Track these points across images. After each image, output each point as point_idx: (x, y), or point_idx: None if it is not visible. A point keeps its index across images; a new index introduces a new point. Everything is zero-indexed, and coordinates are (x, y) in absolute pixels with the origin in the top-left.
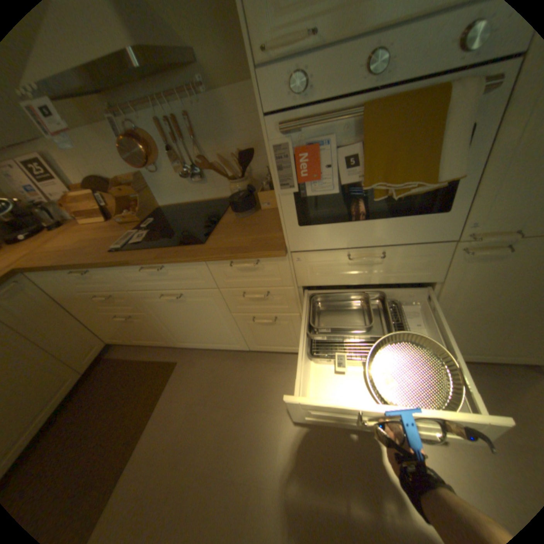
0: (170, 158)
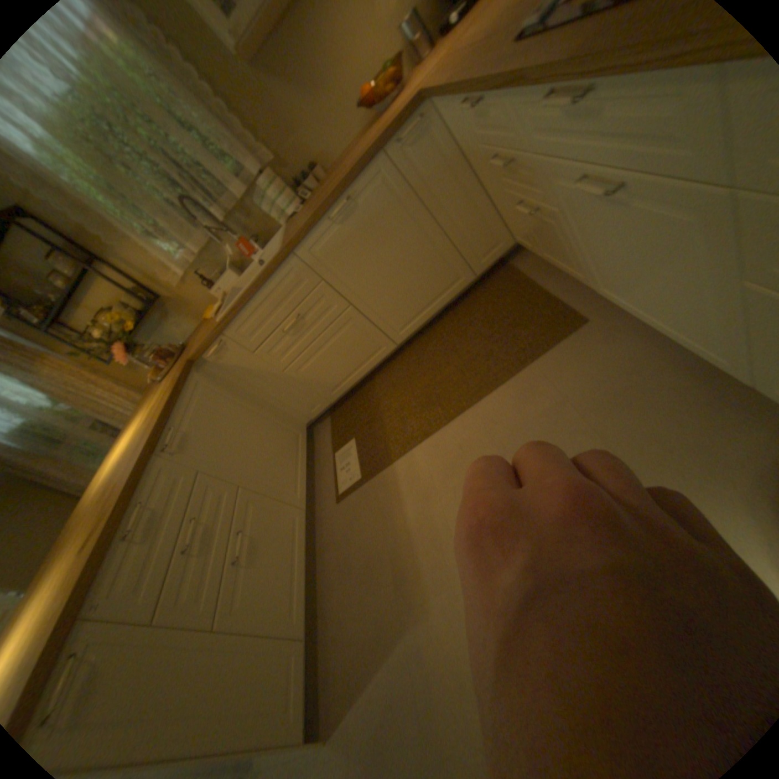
0: None
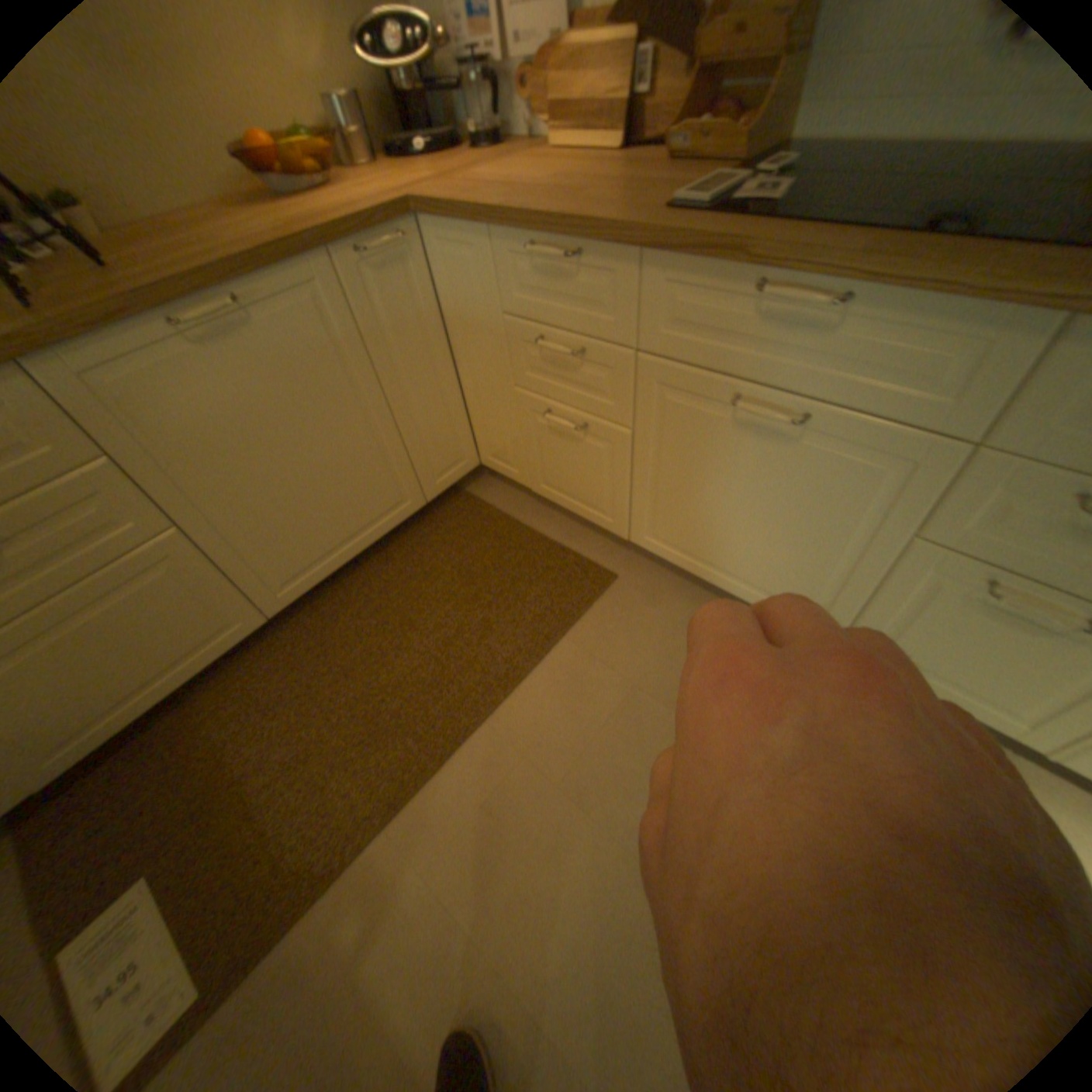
0: None
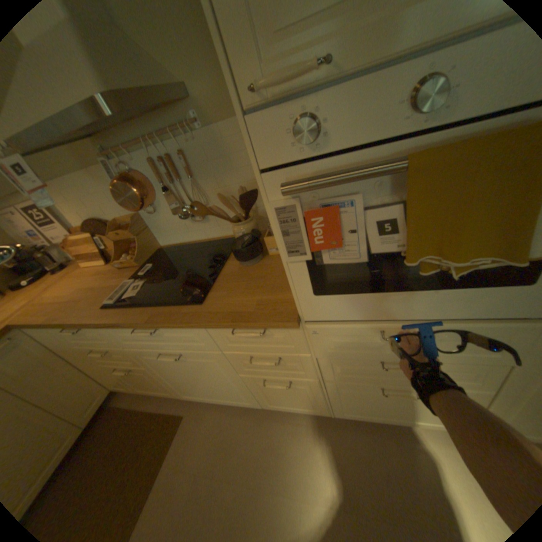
0: (168, 199)
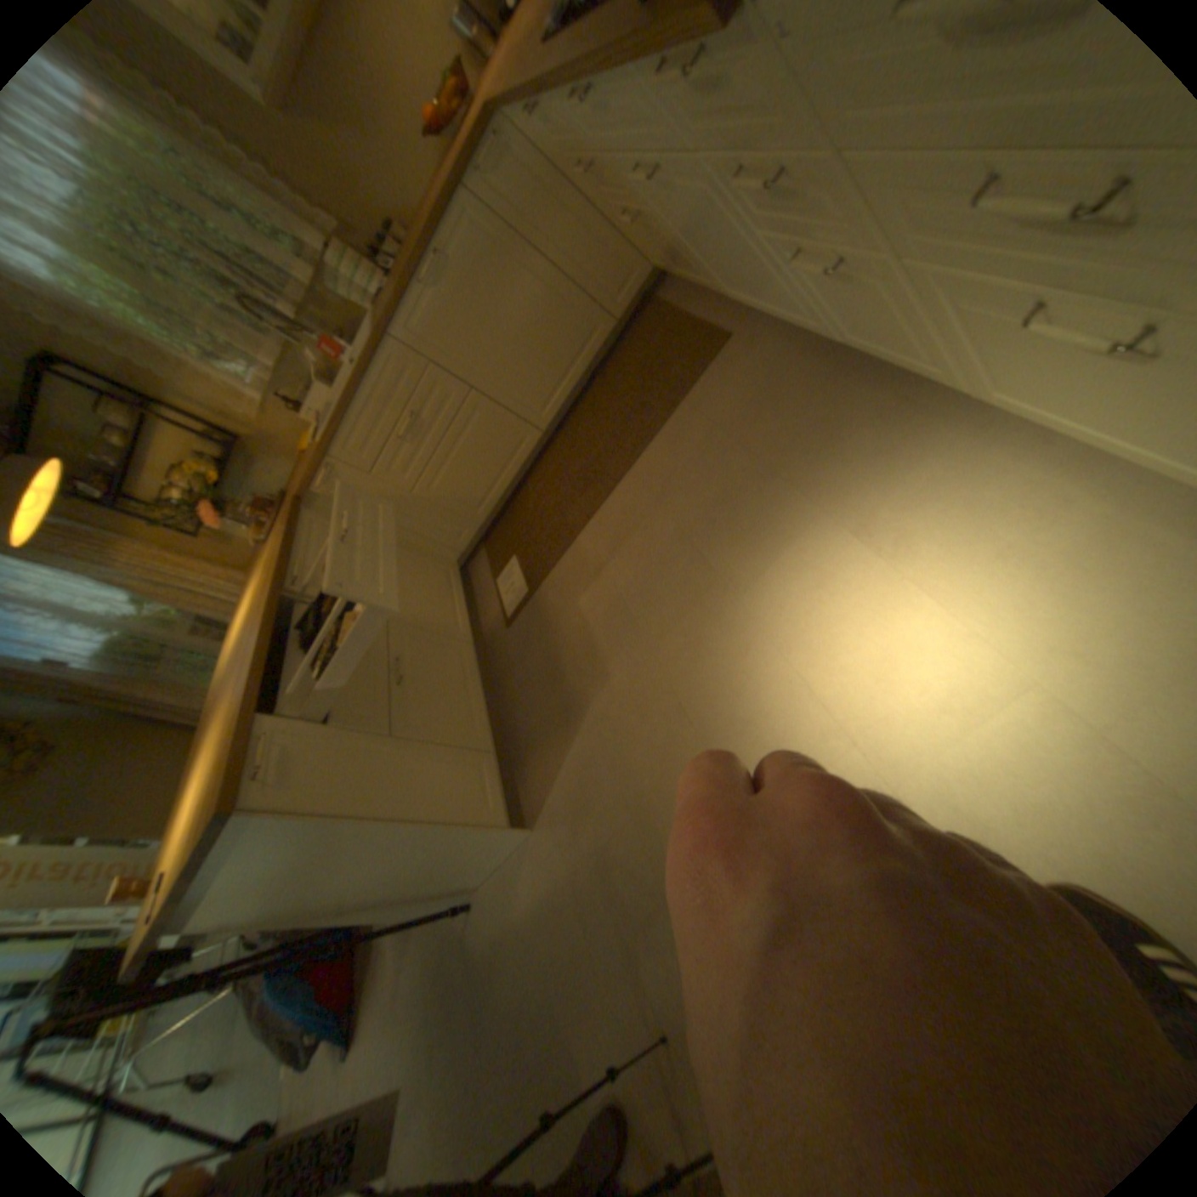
0: None
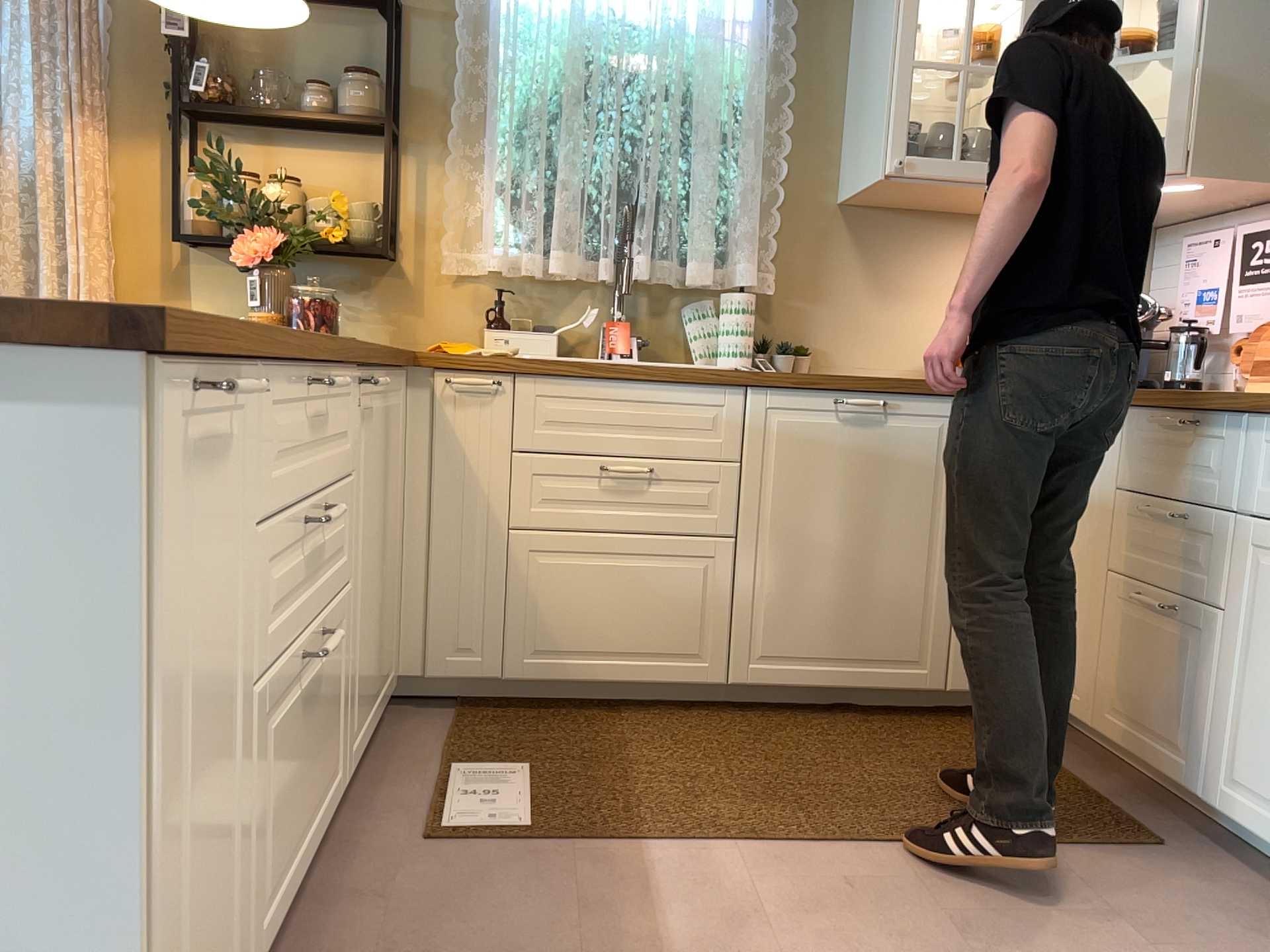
0: None
